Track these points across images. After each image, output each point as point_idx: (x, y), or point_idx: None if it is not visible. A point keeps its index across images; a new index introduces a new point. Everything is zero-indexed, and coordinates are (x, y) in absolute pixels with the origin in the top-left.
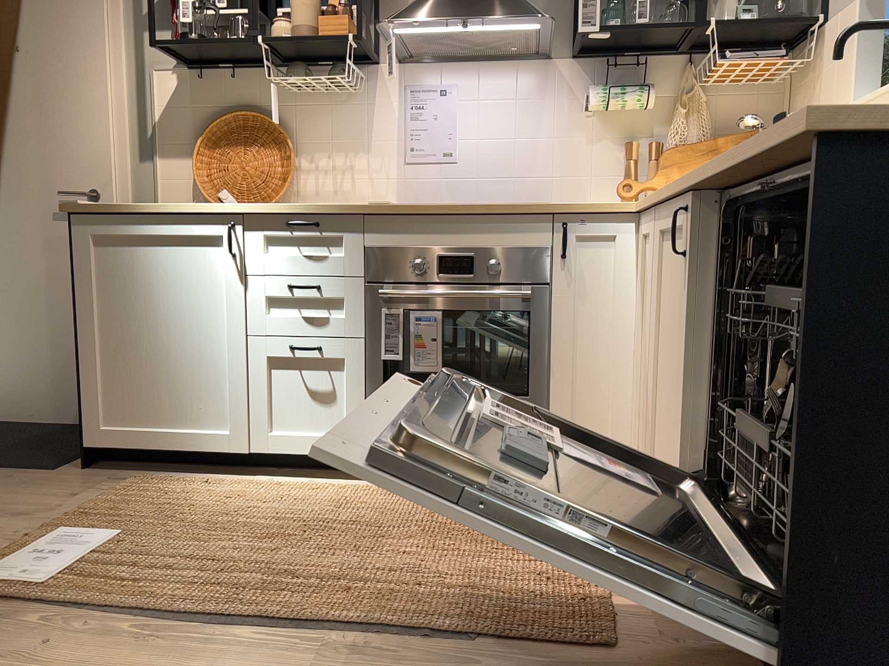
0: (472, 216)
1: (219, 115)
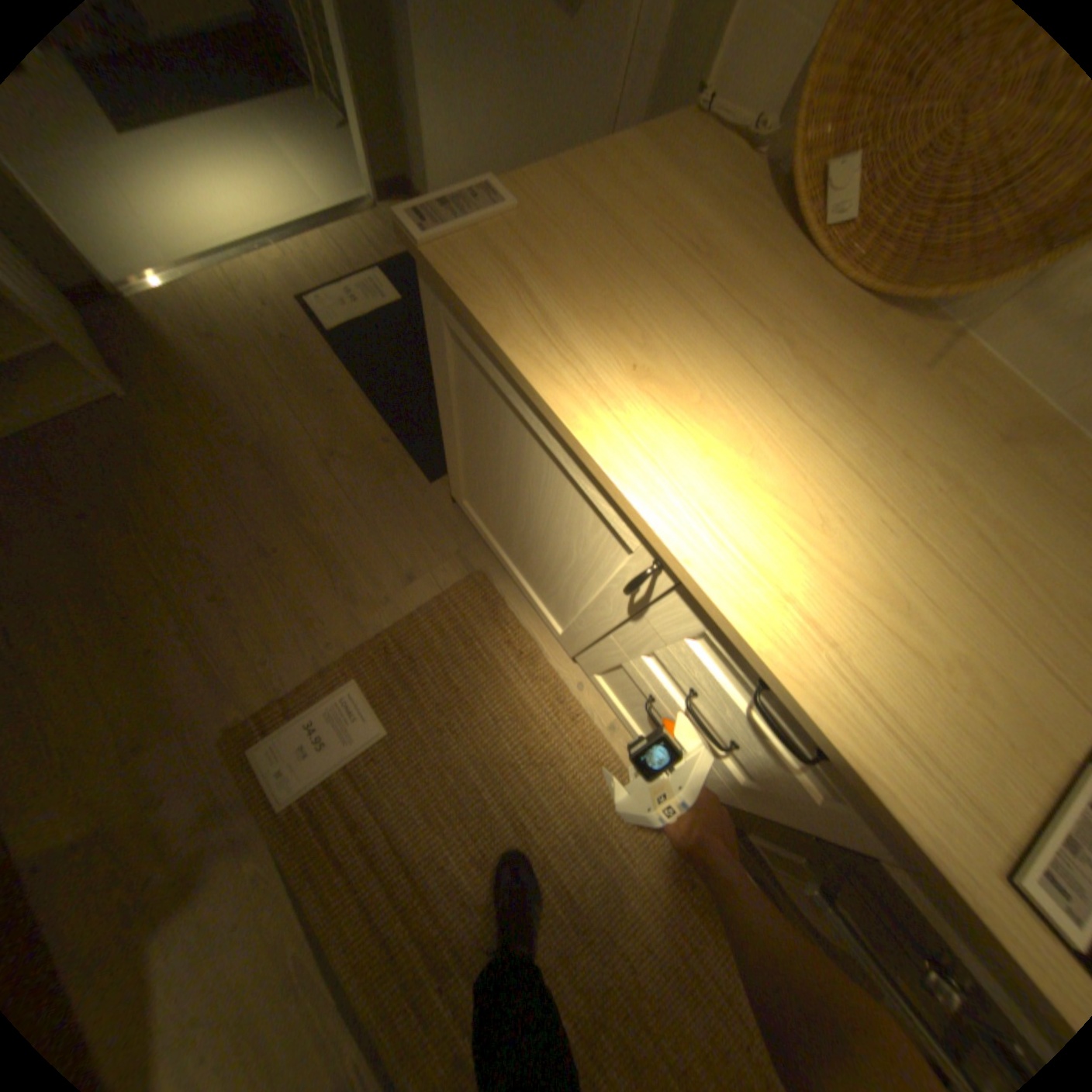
0: None
1: None
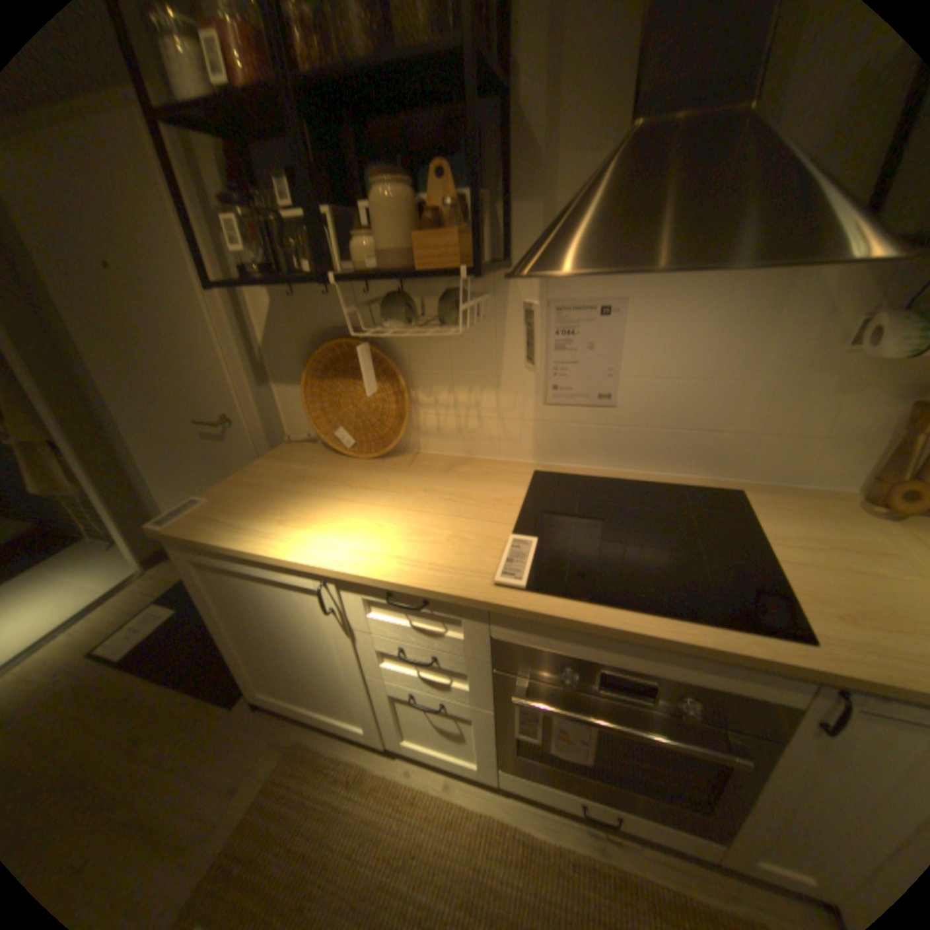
0: (665, 645)
1: (321, 335)
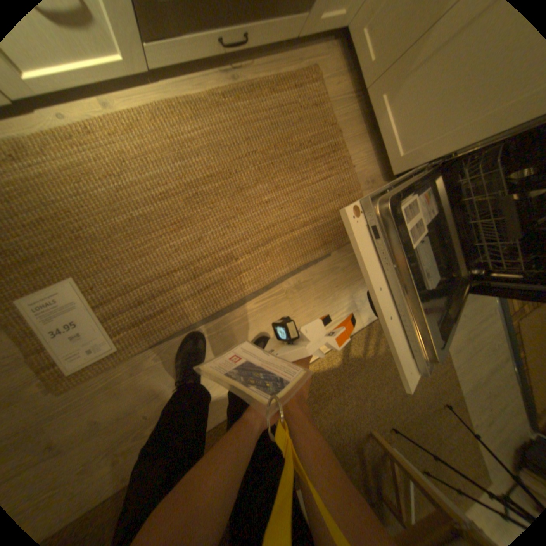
0: None
1: None
